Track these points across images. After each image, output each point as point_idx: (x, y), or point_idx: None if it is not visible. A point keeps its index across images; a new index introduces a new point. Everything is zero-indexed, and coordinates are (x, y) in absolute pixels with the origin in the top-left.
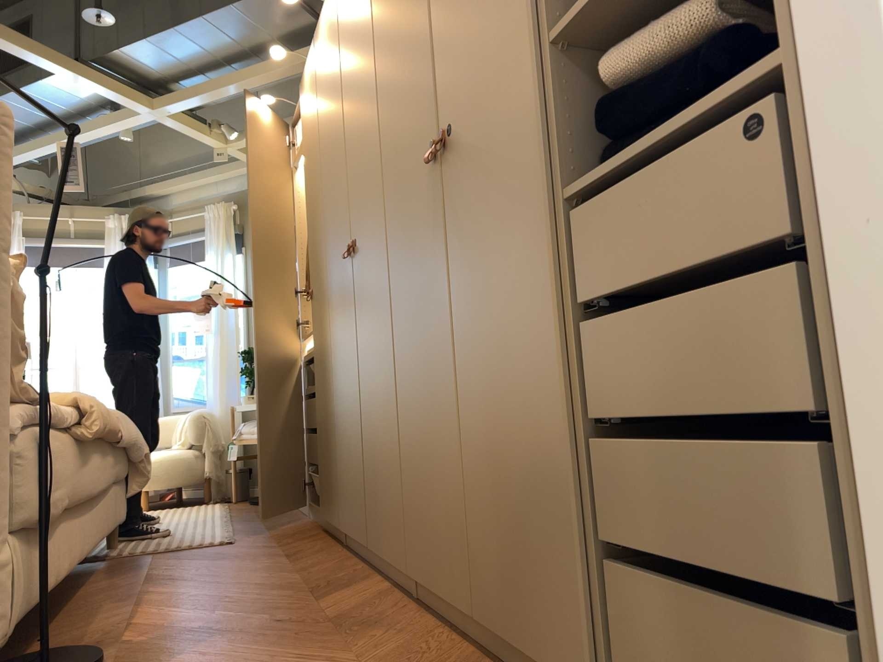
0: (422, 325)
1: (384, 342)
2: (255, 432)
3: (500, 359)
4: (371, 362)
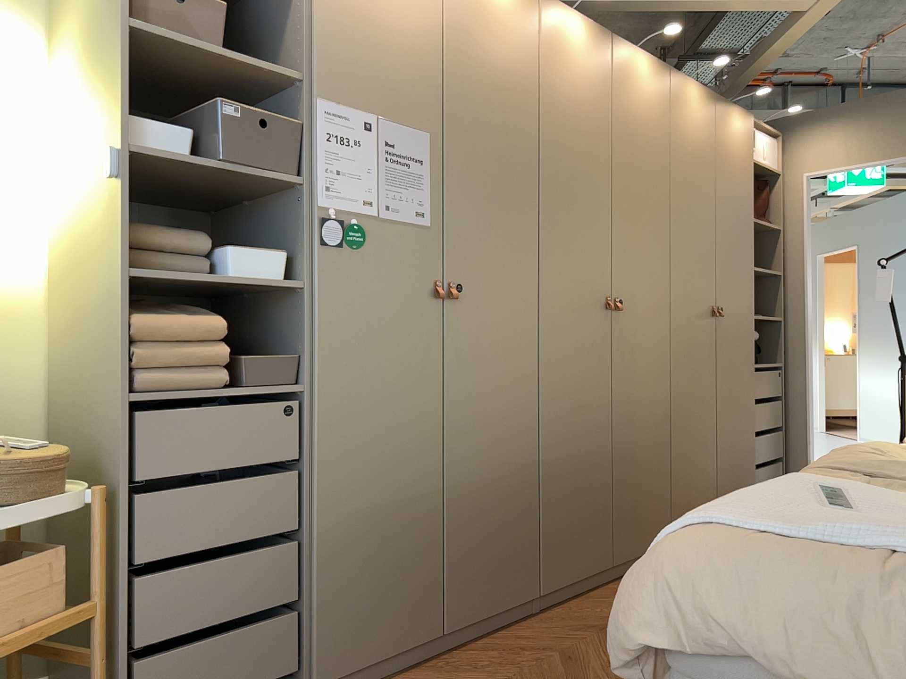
0: (697, 391)
1: (657, 395)
2: None
3: (739, 413)
4: (634, 409)
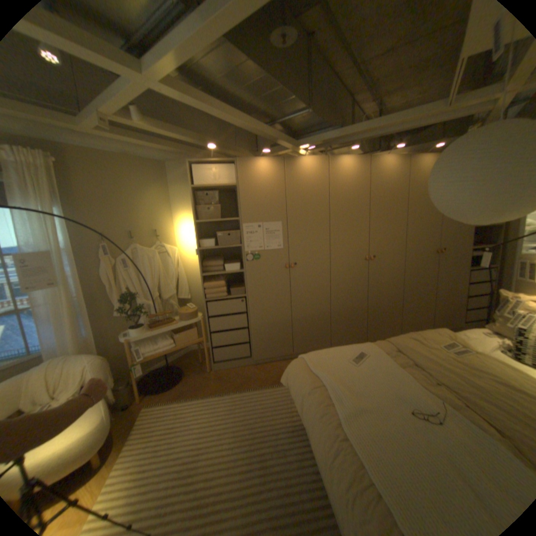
0: (422, 284)
1: (395, 288)
2: (153, 352)
3: (454, 291)
4: (380, 293)
